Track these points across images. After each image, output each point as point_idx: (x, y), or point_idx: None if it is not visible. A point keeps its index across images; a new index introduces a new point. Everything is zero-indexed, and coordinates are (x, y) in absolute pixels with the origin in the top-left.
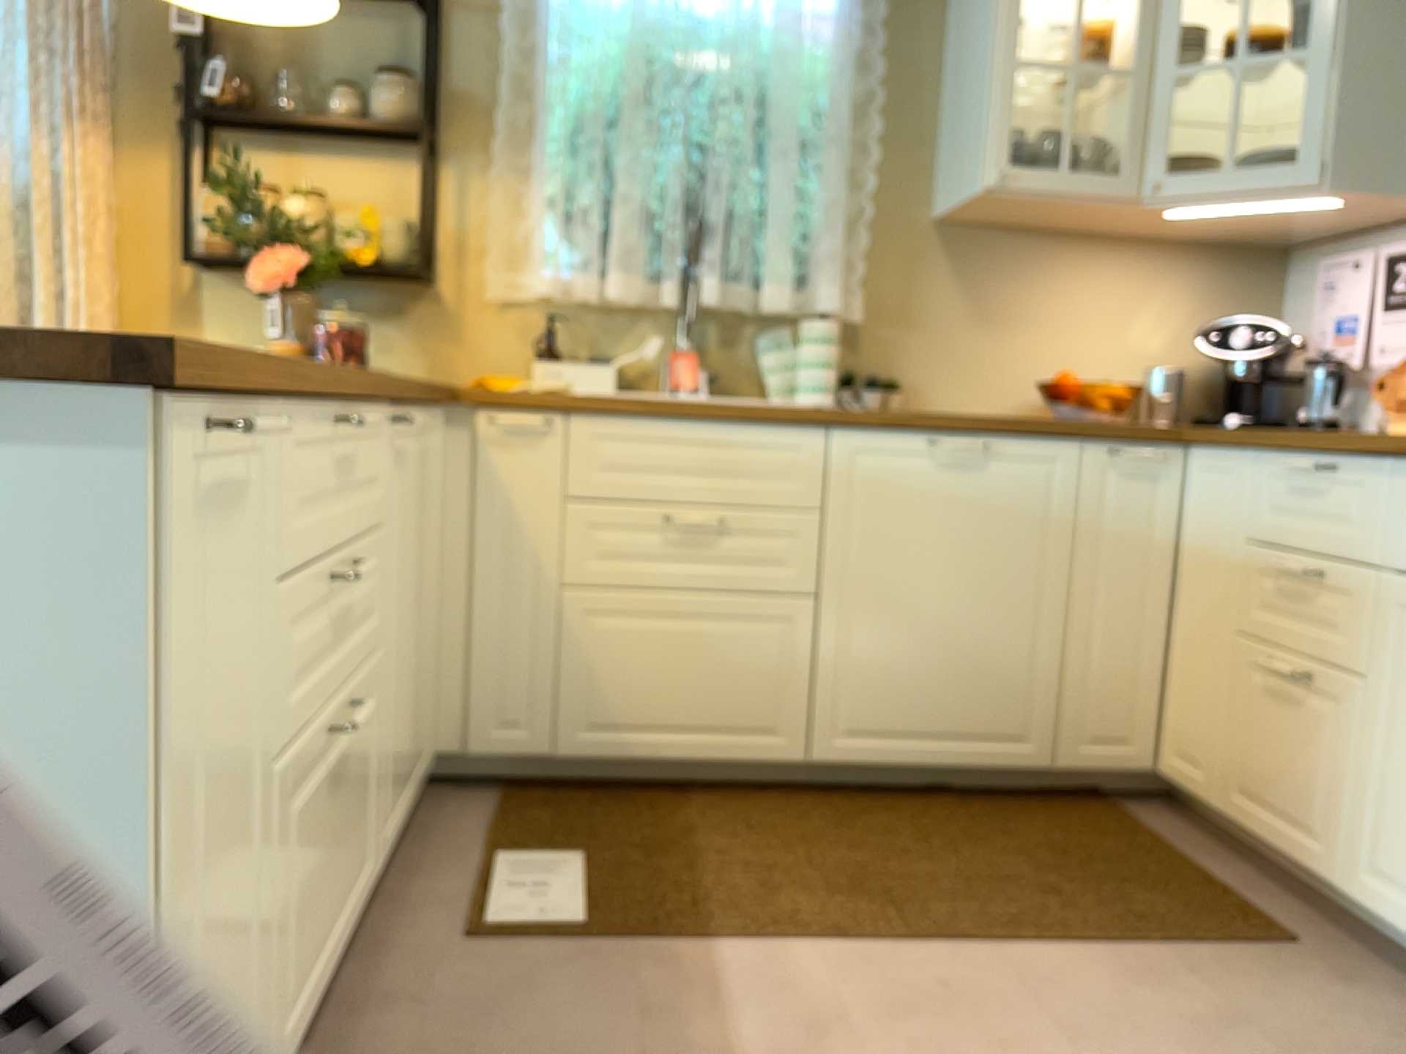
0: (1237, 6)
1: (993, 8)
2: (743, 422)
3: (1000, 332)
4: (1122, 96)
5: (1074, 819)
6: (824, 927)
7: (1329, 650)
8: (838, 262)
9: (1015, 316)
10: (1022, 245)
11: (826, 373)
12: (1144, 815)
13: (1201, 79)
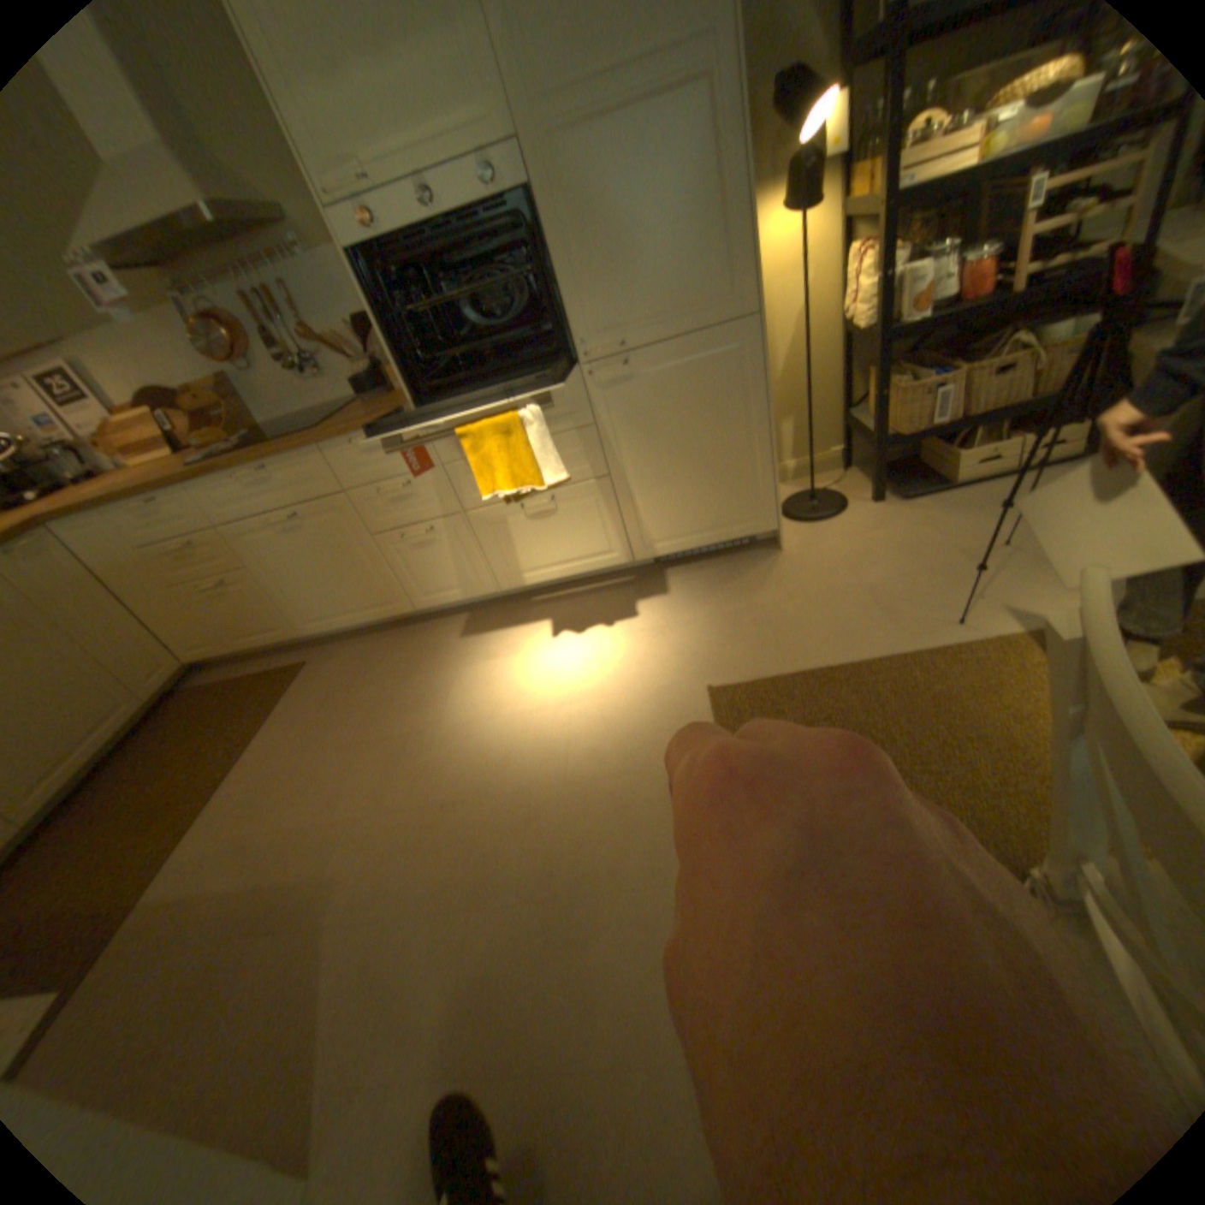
0: None
1: None
2: None
3: None
4: None
5: (177, 710)
6: (168, 839)
7: (217, 568)
8: None
9: None
10: None
11: None
12: (197, 683)
13: None
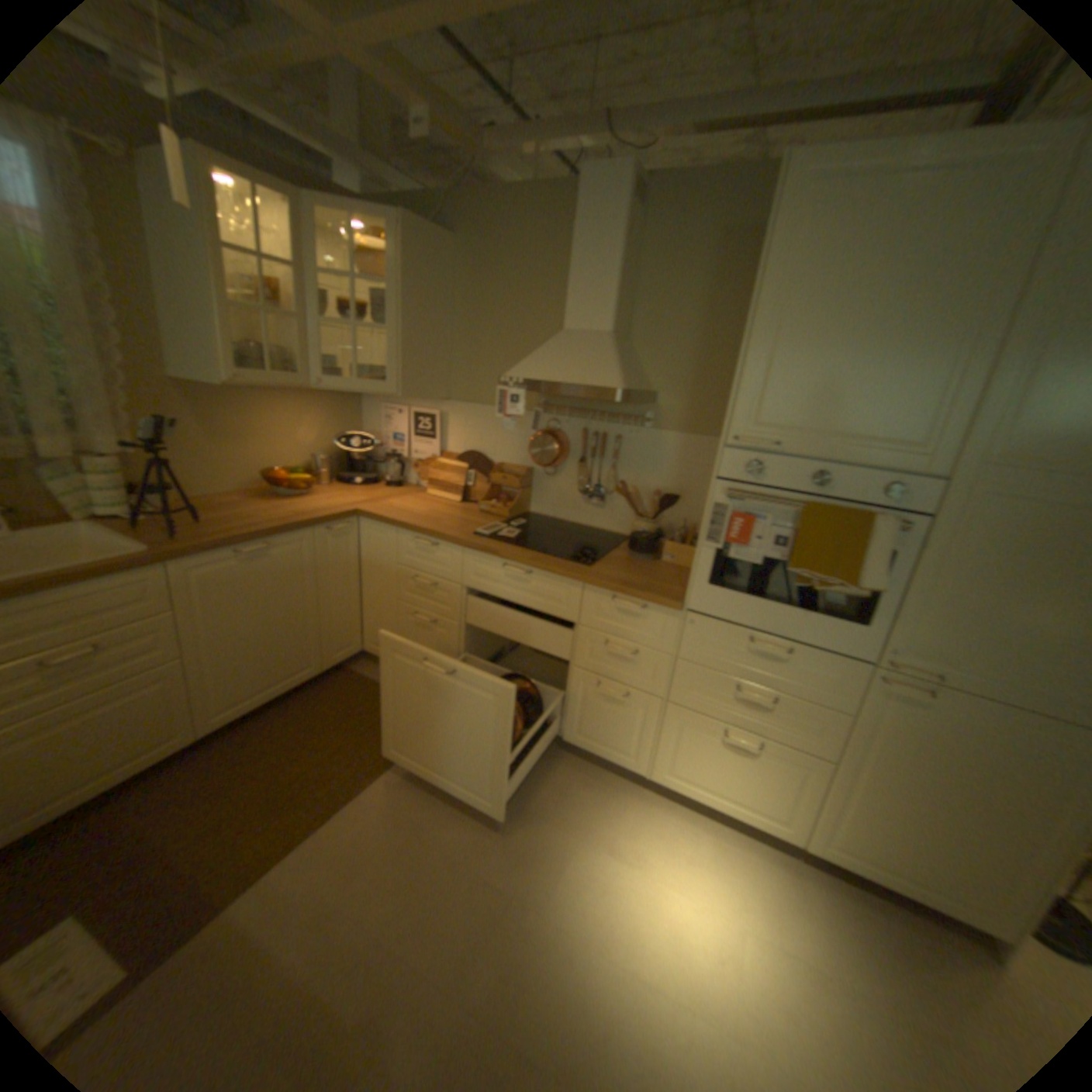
0: (320, 262)
1: (198, 263)
2: (90, 581)
3: (224, 445)
4: (281, 321)
5: (336, 692)
6: (274, 848)
7: (439, 611)
8: (101, 419)
9: (232, 435)
10: (227, 393)
11: (115, 497)
12: (360, 672)
13: (309, 302)
